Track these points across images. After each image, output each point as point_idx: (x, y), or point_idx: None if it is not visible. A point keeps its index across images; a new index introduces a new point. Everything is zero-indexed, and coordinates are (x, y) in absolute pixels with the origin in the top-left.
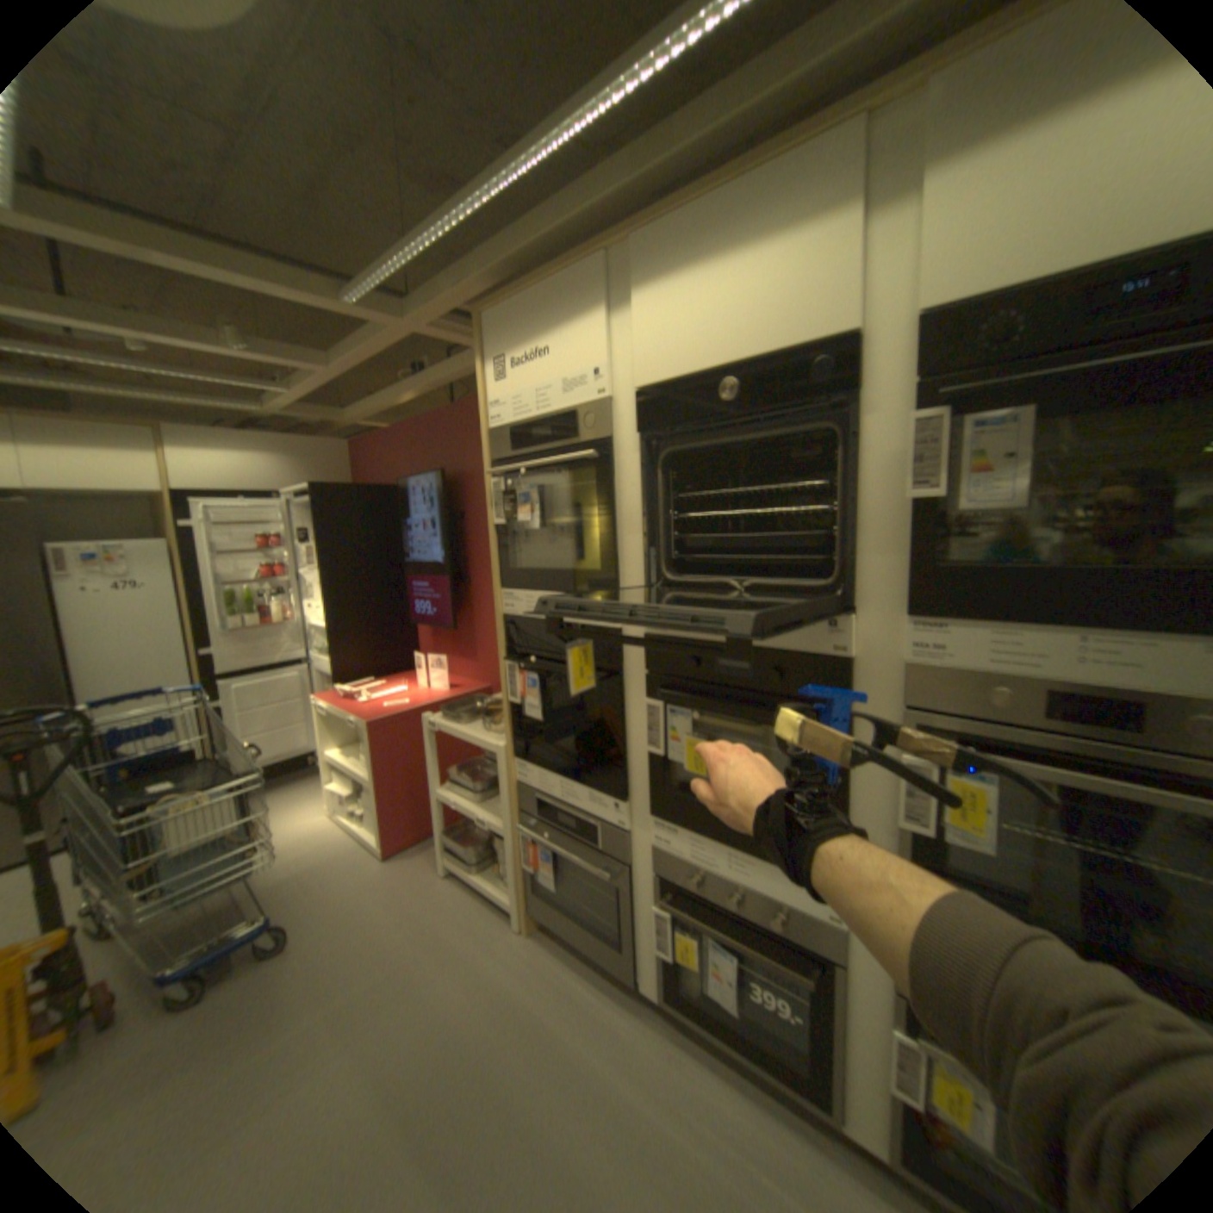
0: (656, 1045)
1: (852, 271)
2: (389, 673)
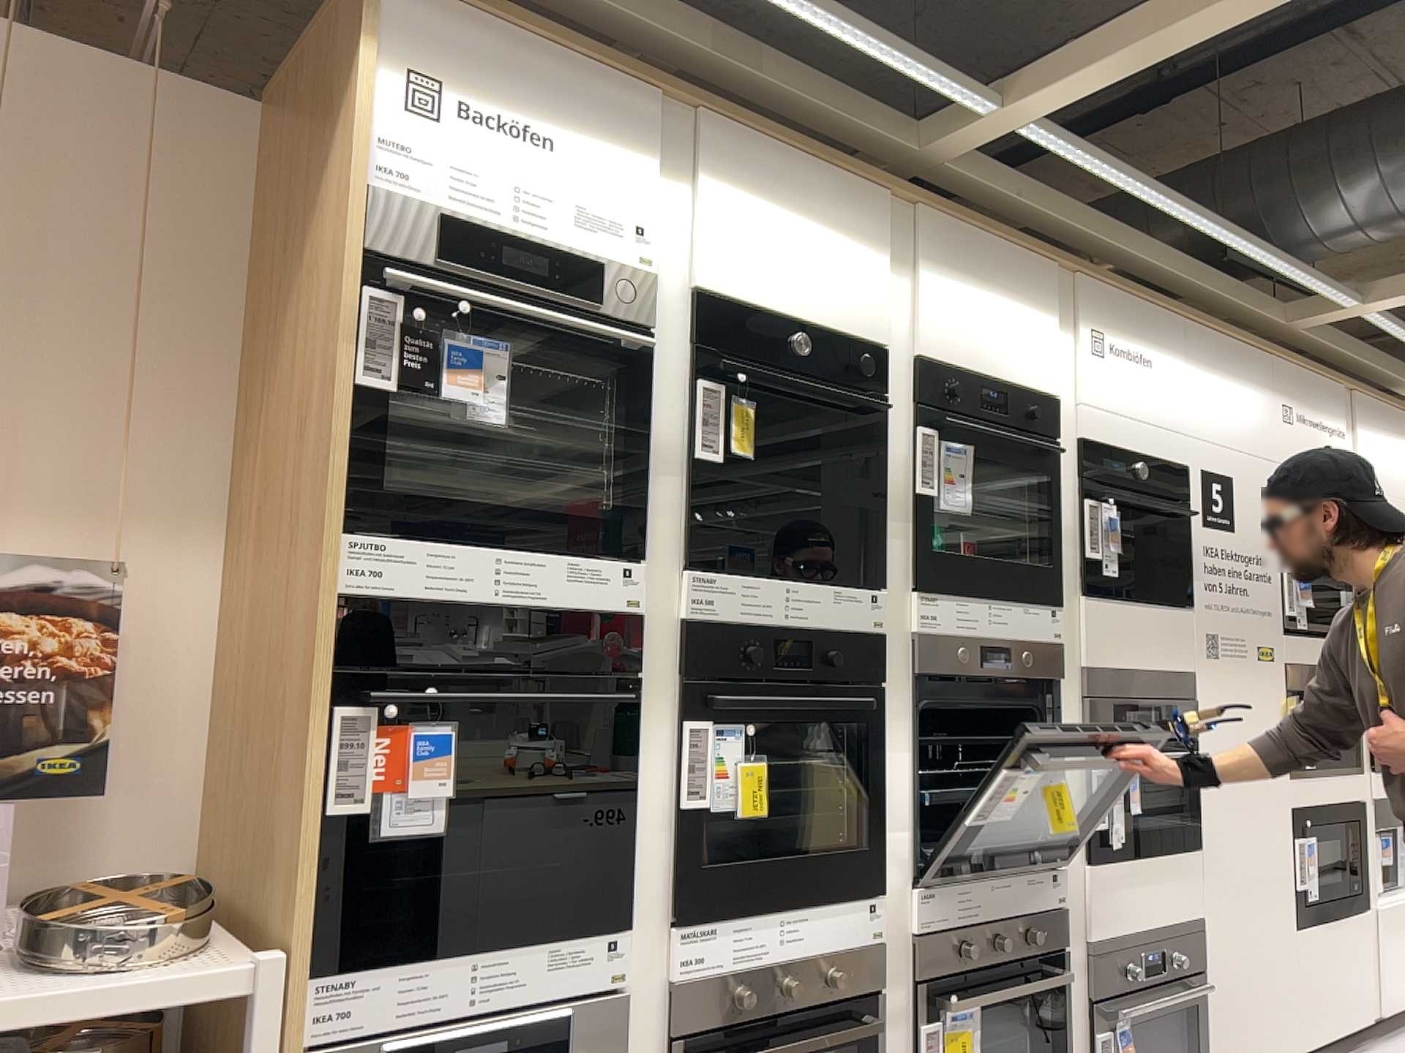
0: None
1: (876, 310)
2: None
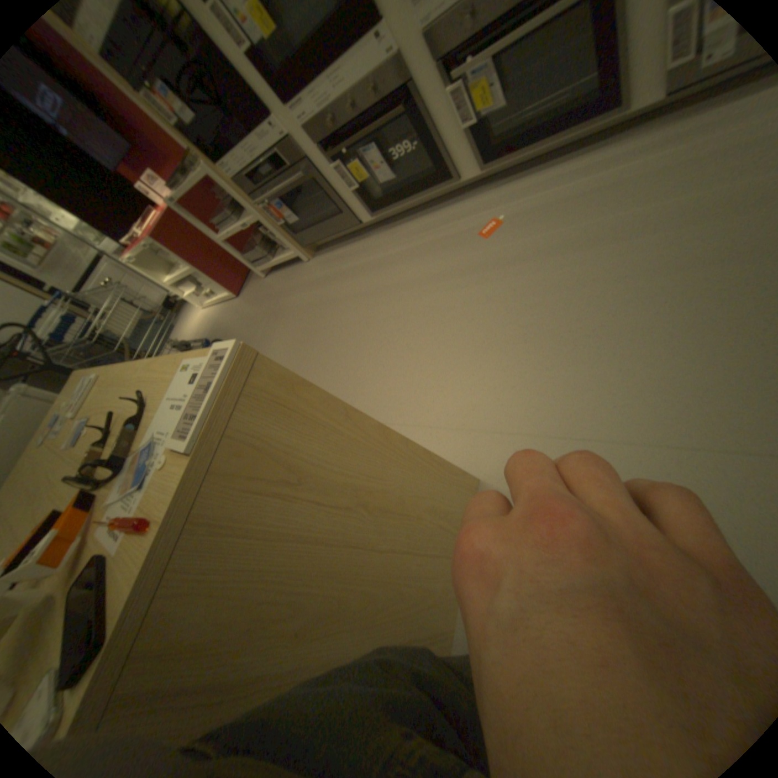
0: (384, 234)
1: None
2: (140, 212)
